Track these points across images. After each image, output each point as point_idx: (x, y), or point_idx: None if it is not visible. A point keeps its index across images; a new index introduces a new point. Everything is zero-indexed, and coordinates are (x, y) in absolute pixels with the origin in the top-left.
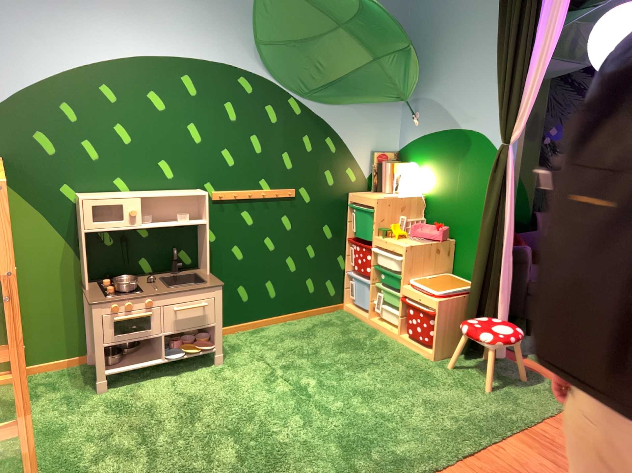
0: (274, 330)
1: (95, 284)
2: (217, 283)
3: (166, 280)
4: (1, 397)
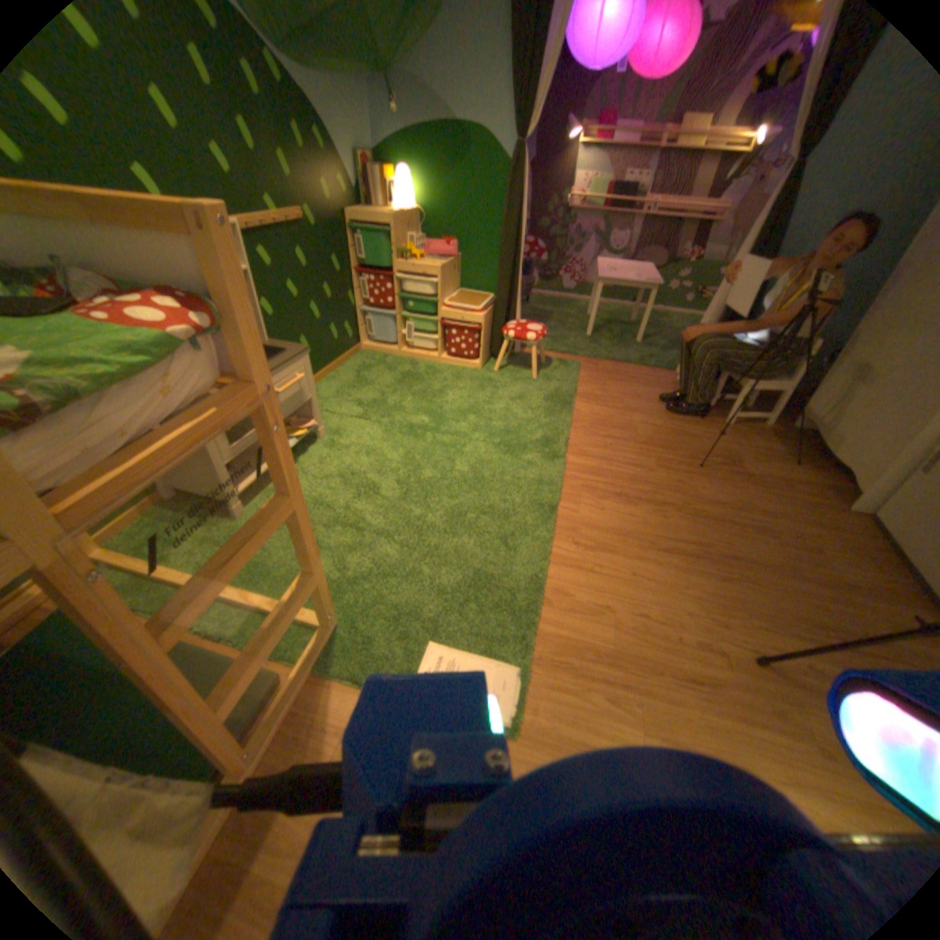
0: (323, 387)
1: None
2: (296, 348)
3: None
4: None
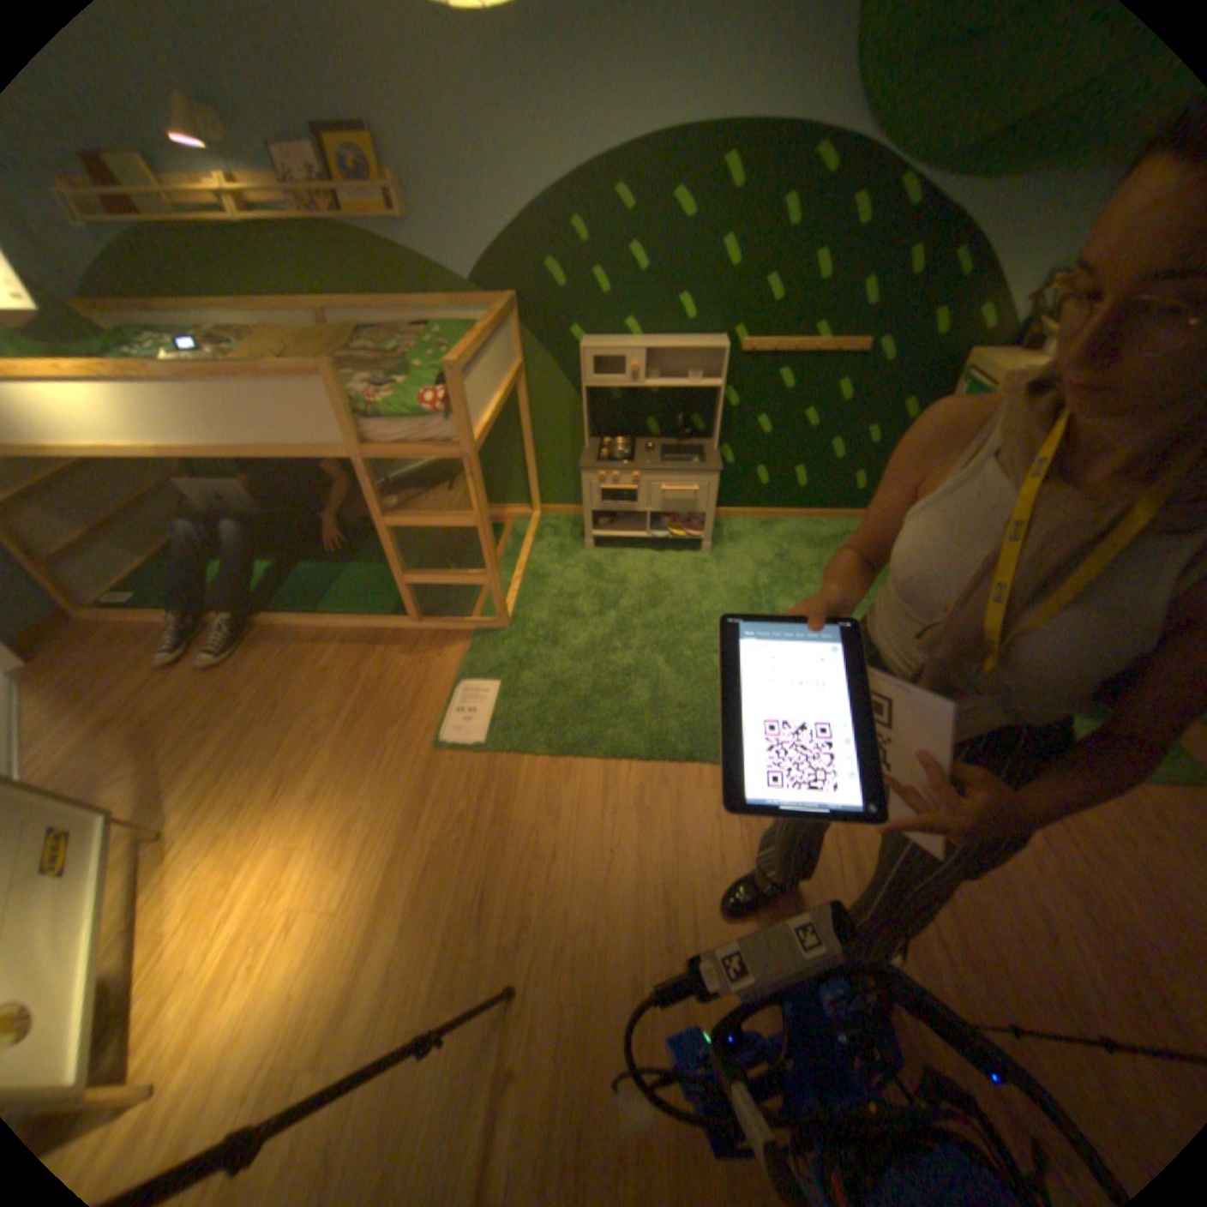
0: (790, 529)
1: (592, 444)
2: (711, 470)
3: (664, 451)
4: (512, 532)
